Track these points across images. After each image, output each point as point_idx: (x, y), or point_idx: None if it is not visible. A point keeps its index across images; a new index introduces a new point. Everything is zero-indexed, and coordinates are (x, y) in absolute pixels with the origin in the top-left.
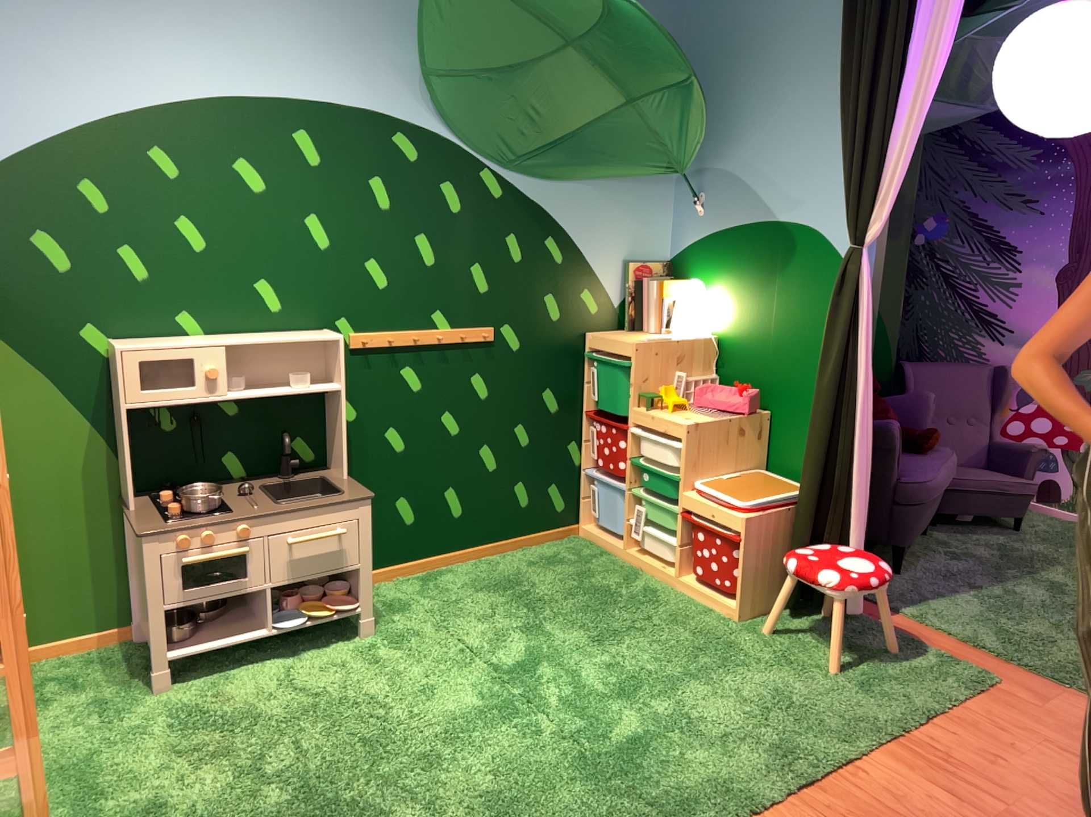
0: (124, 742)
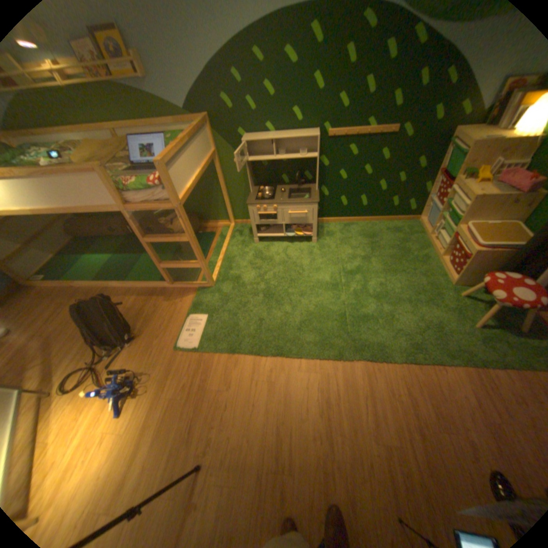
0: (242, 256)
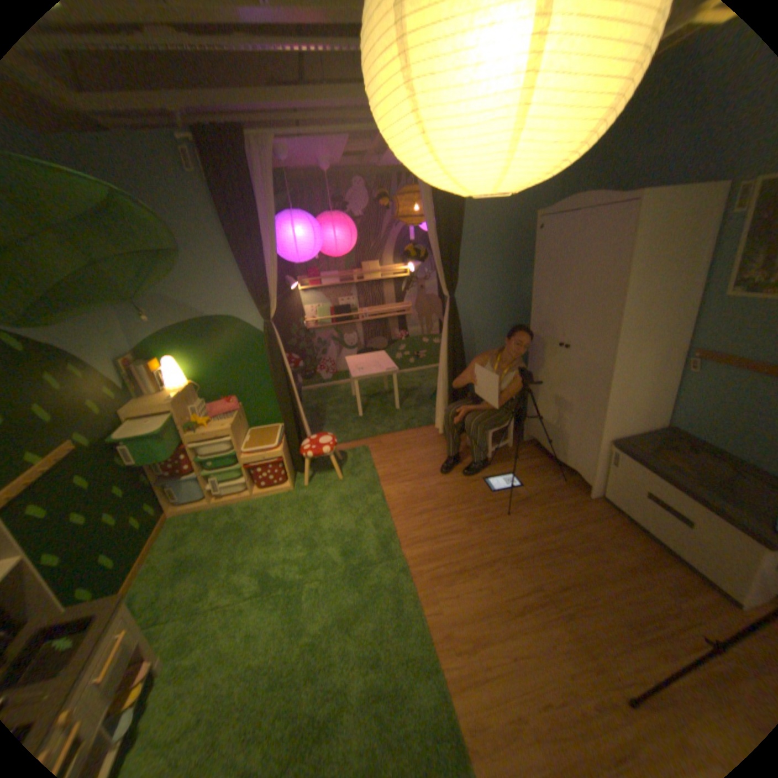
0: None
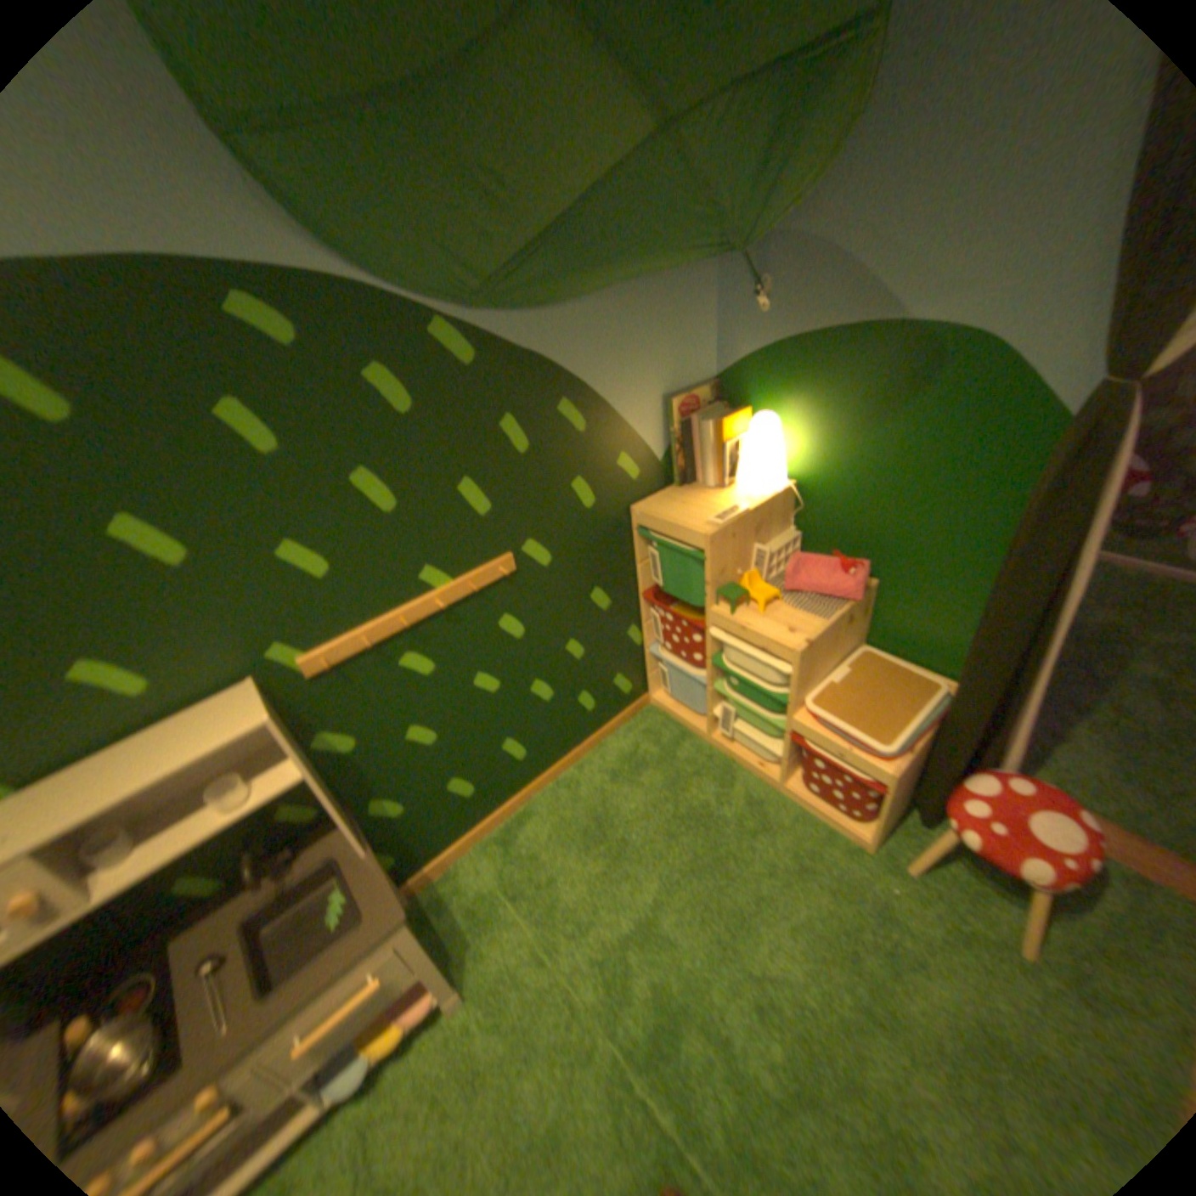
0: None
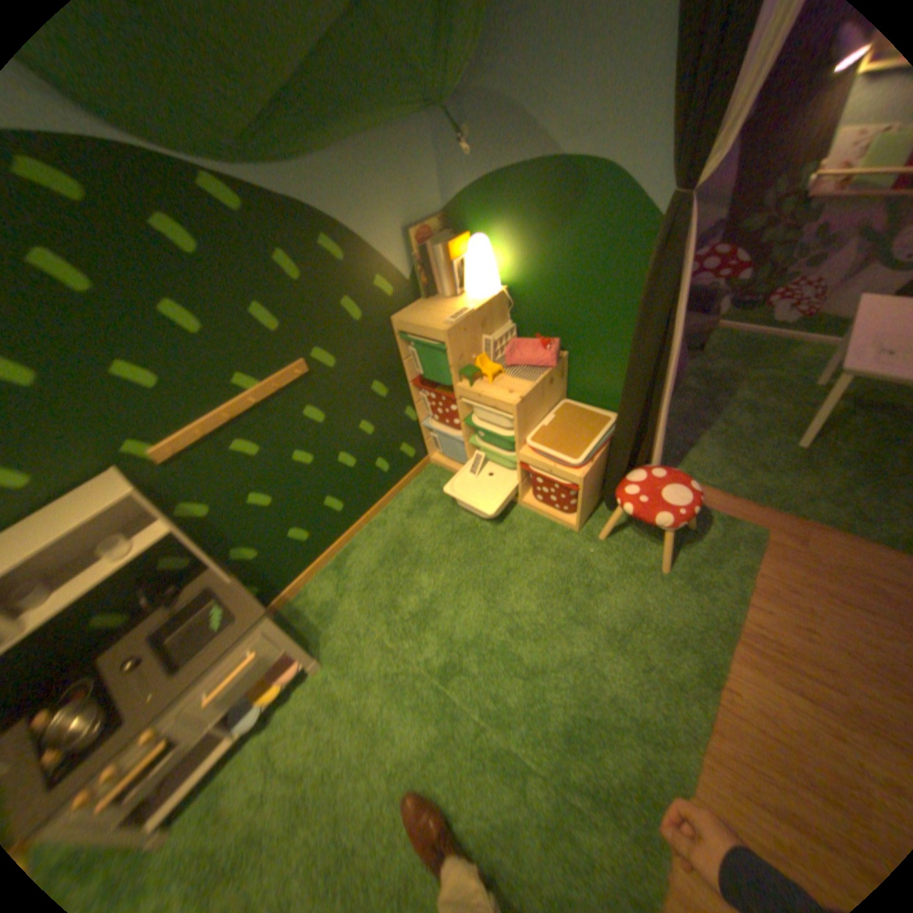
0: None
